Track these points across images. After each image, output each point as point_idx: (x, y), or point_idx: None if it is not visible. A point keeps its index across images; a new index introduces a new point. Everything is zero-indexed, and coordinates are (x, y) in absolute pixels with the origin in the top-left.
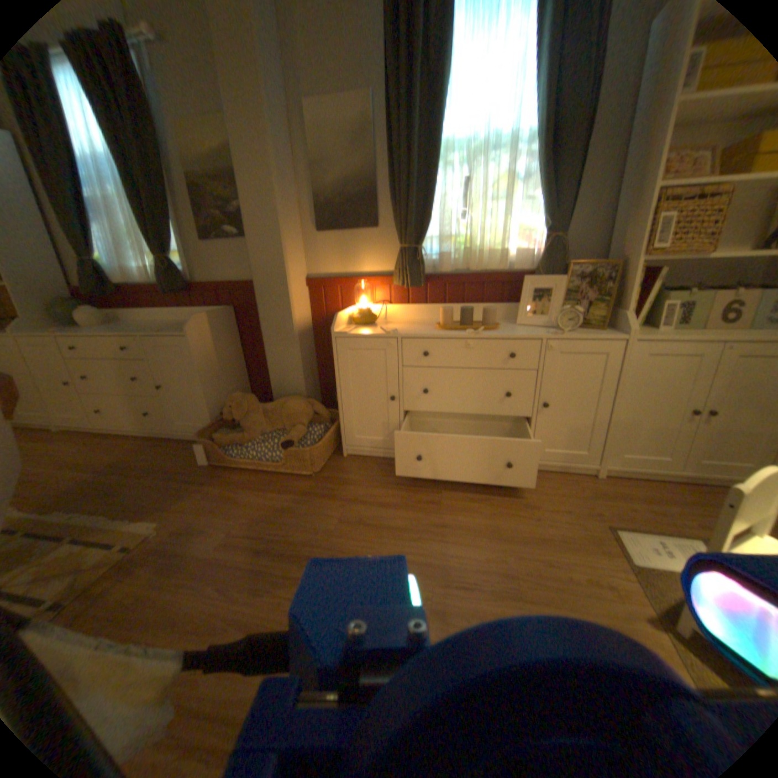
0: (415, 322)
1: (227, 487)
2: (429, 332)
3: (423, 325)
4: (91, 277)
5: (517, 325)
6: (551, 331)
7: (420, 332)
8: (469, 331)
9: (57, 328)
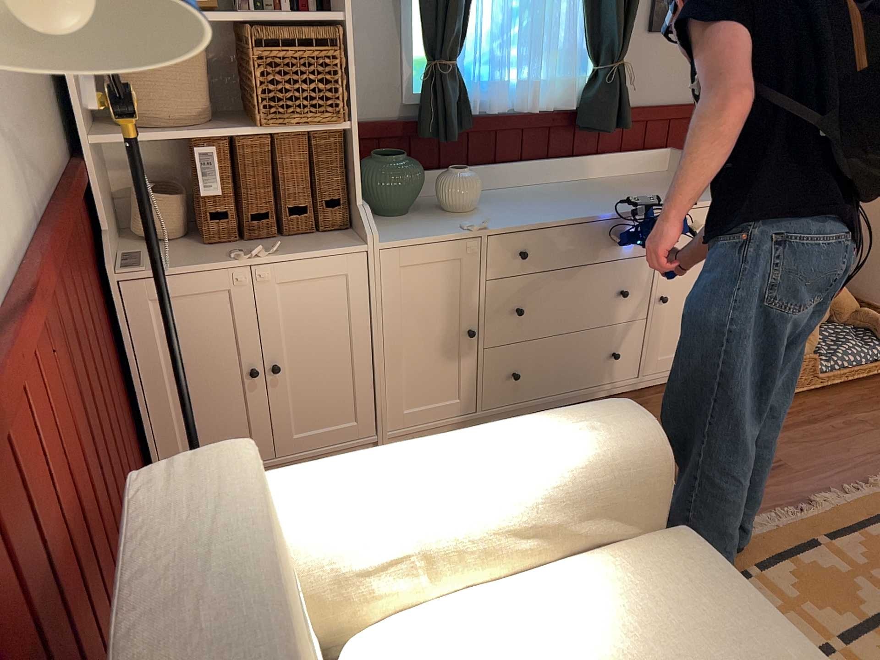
0: None
1: (863, 409)
2: None
3: None
4: (458, 104)
5: None
6: None
7: None
8: None
9: (397, 220)
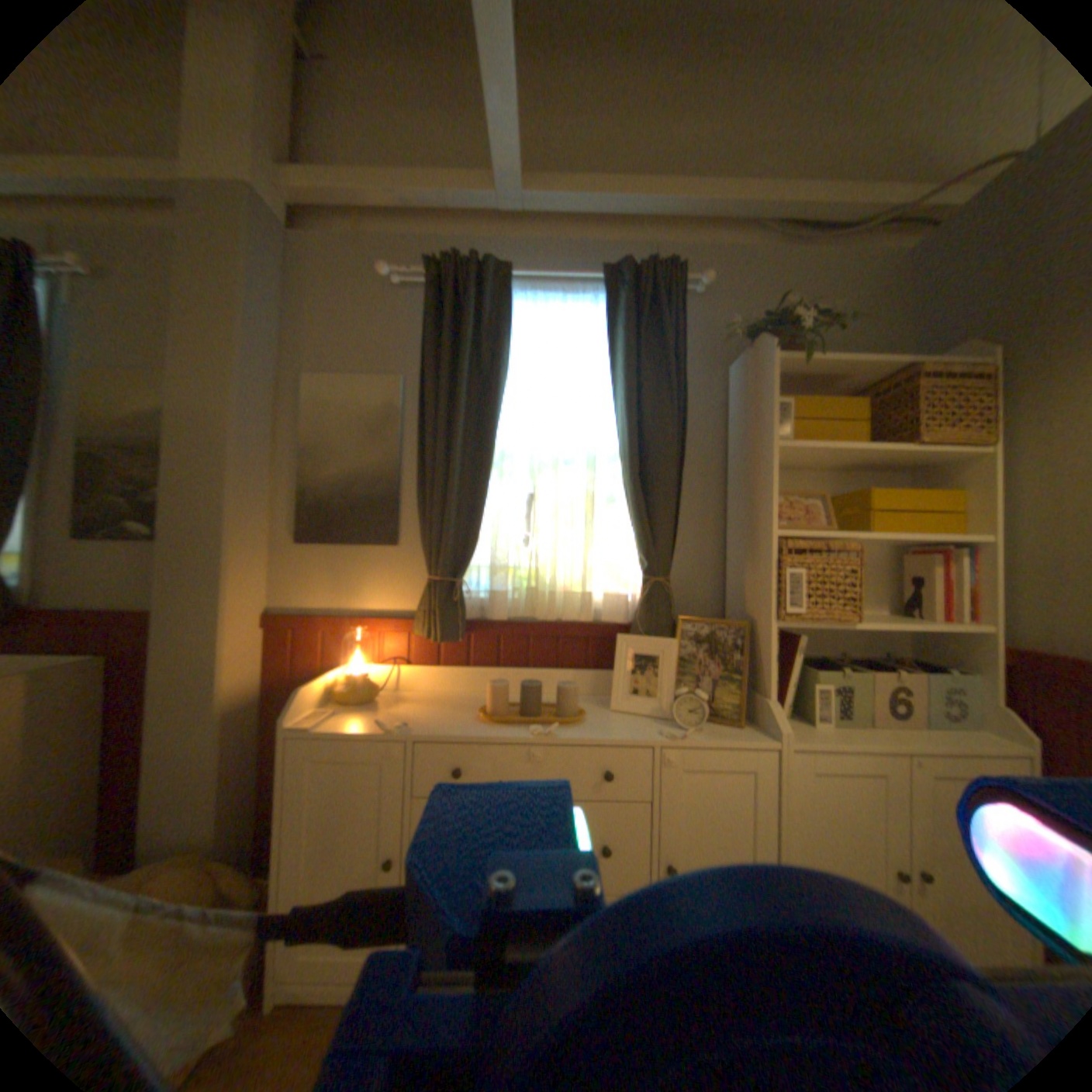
0: (448, 698)
1: None
2: (468, 728)
3: (459, 707)
4: None
5: (613, 712)
6: (667, 732)
7: (450, 727)
8: (536, 730)
9: None
